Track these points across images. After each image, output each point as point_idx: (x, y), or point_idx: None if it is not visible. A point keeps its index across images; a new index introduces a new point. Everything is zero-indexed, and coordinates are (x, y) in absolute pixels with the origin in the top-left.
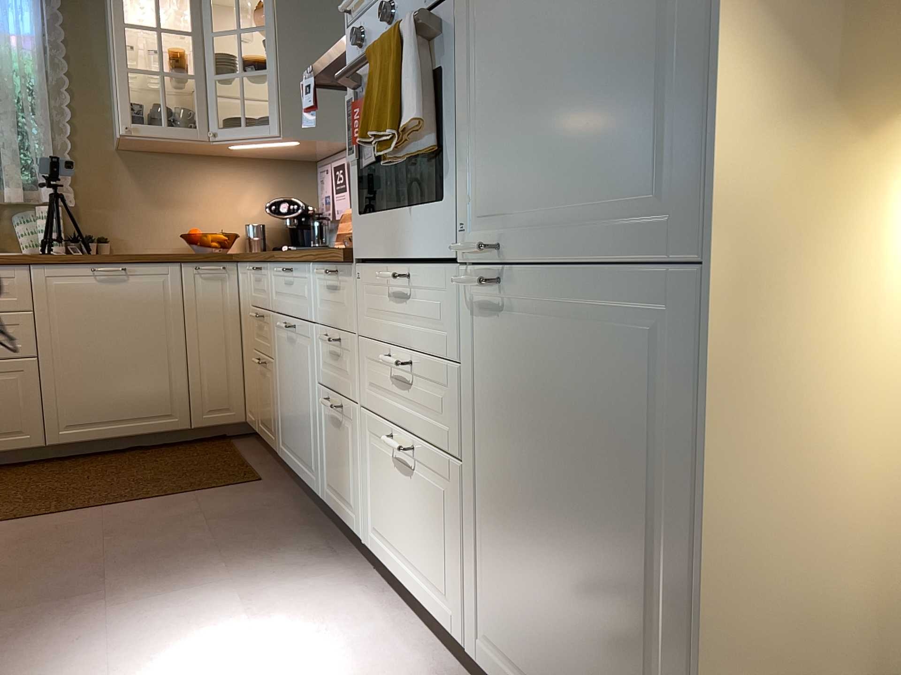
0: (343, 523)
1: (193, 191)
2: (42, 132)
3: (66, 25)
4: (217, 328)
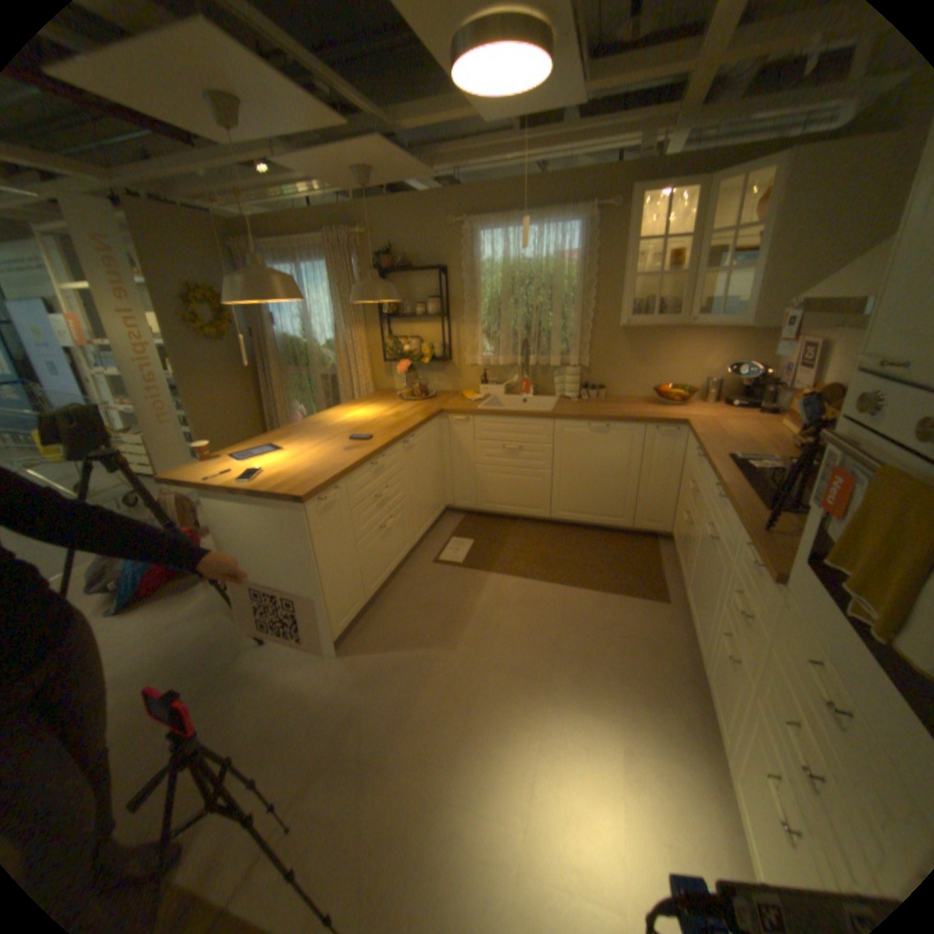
0: (719, 726)
1: (670, 352)
2: (575, 320)
3: (600, 237)
4: (664, 470)
